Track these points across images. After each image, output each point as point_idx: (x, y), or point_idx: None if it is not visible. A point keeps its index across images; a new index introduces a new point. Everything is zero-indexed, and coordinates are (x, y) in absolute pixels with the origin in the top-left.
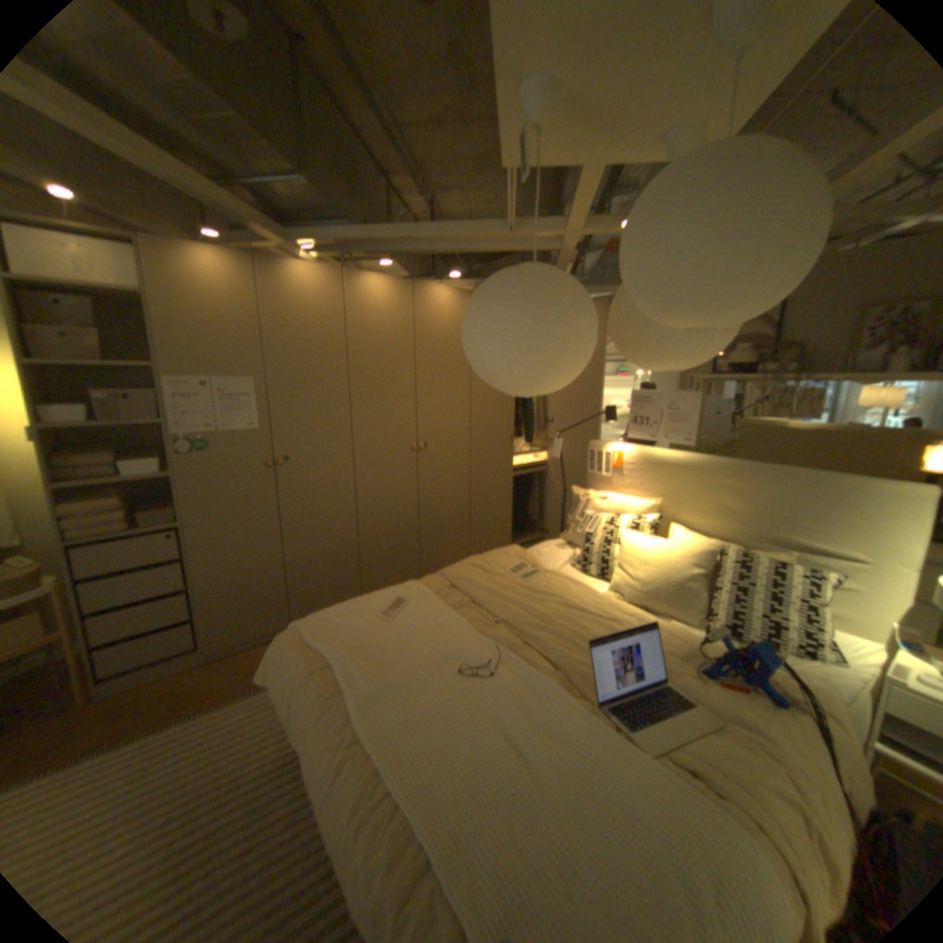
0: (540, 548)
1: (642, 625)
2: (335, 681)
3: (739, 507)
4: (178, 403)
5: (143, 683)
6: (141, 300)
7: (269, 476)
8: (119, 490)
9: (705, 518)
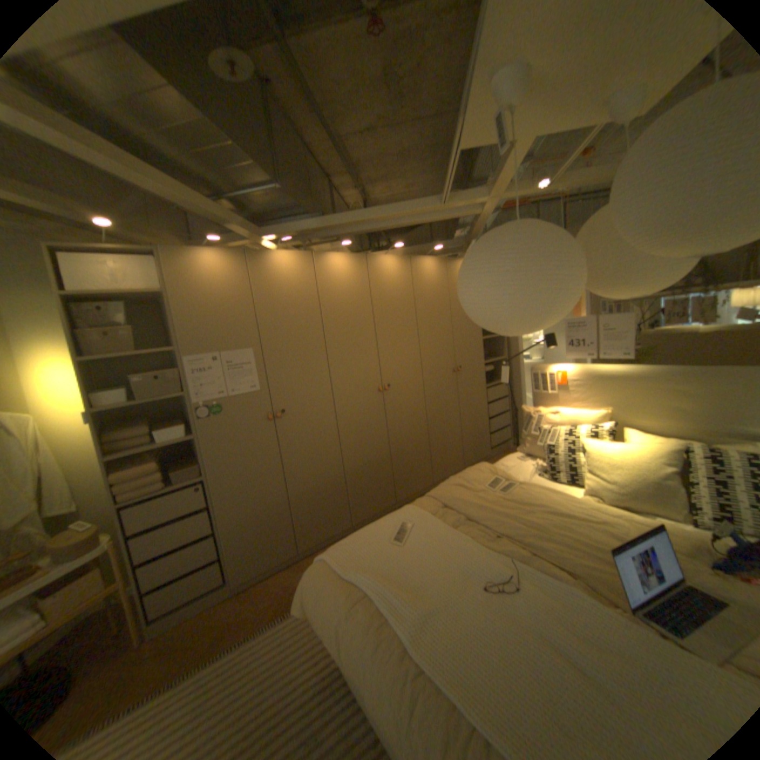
0: (504, 461)
1: (634, 525)
2: (377, 609)
3: (692, 407)
4: (197, 376)
5: (185, 618)
6: (163, 297)
7: (271, 427)
8: (154, 454)
9: (658, 420)
